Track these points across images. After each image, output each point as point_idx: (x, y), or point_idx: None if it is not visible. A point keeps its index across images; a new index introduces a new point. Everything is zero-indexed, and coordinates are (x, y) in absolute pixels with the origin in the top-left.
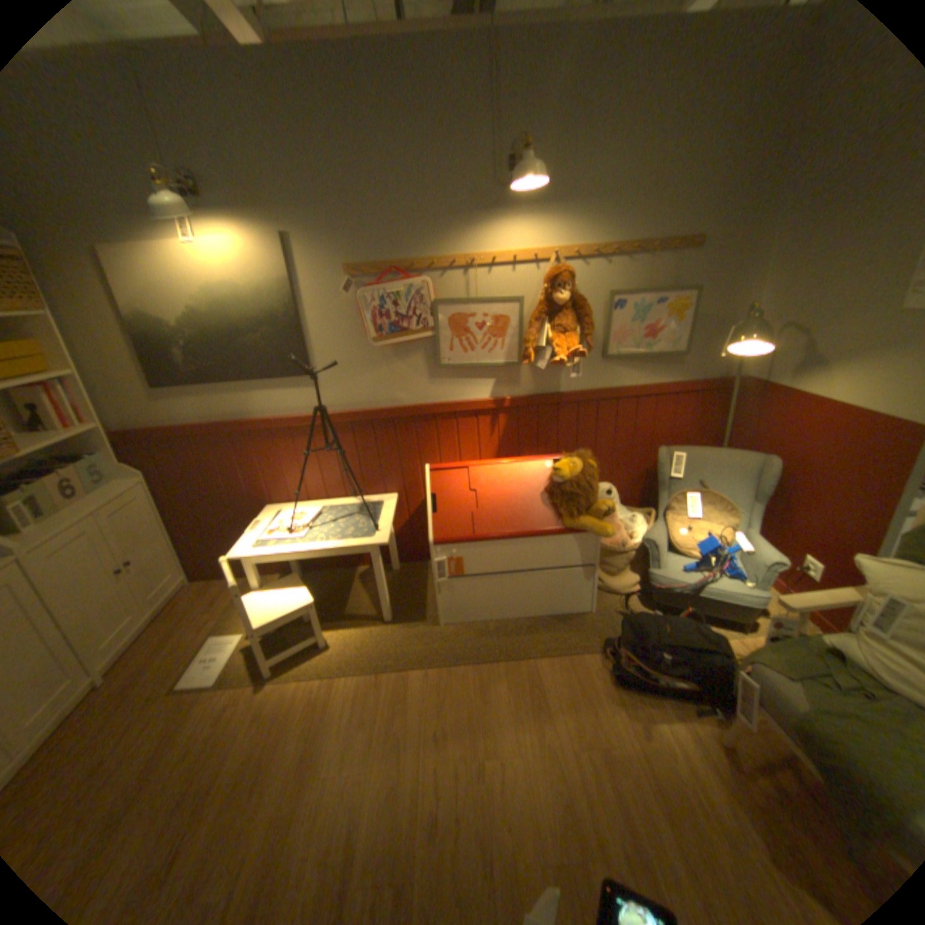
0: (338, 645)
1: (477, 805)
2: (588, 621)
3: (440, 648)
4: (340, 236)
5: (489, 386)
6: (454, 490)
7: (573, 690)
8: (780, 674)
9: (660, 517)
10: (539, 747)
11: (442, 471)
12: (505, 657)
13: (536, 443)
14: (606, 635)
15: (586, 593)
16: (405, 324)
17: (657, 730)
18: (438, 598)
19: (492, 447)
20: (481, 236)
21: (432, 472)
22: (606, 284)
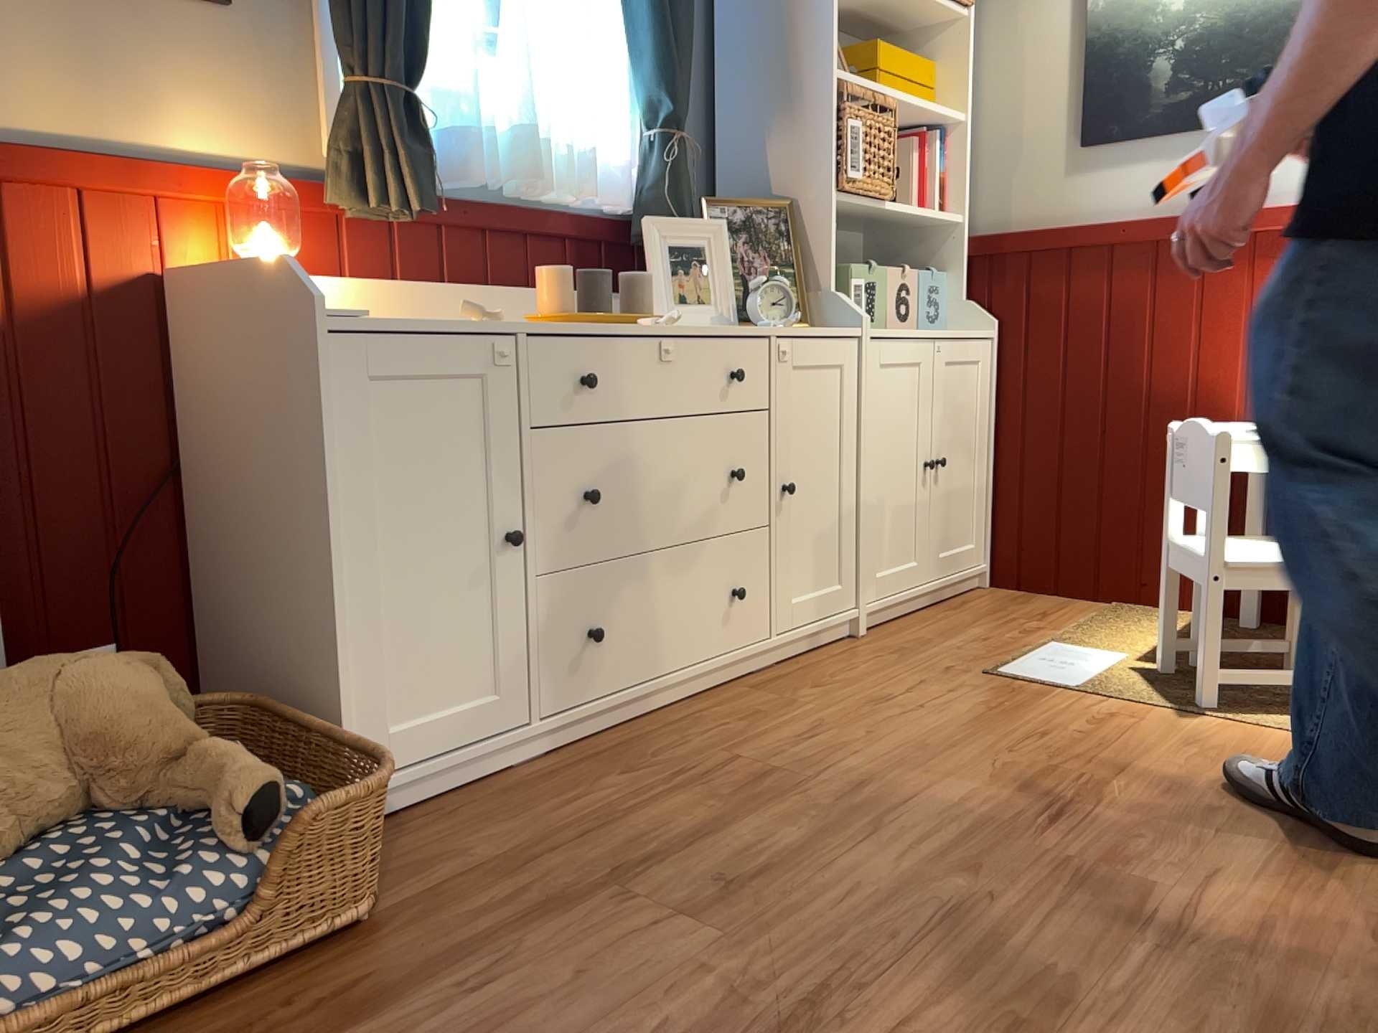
0: None
1: None
2: None
3: None
4: None
5: None
6: None
7: None
8: None
9: None
10: None
11: None
12: None
13: None
14: None
15: None
16: None
17: None
18: None
19: None
20: None
21: None
22: None
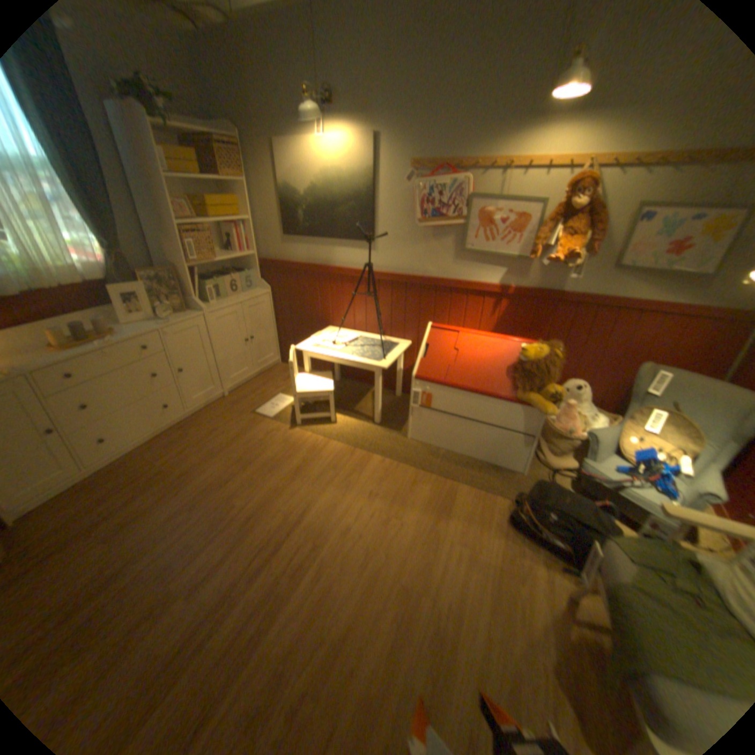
0: (342, 424)
1: (375, 535)
2: (516, 478)
3: (399, 450)
4: (413, 136)
5: (500, 273)
6: (442, 346)
7: (475, 512)
8: (625, 554)
9: (622, 424)
10: (430, 528)
11: (438, 330)
12: (439, 473)
13: (529, 330)
14: (525, 493)
15: (522, 456)
16: (443, 211)
17: (522, 562)
18: (409, 418)
19: (490, 324)
20: (525, 141)
21: (431, 329)
22: (639, 194)
